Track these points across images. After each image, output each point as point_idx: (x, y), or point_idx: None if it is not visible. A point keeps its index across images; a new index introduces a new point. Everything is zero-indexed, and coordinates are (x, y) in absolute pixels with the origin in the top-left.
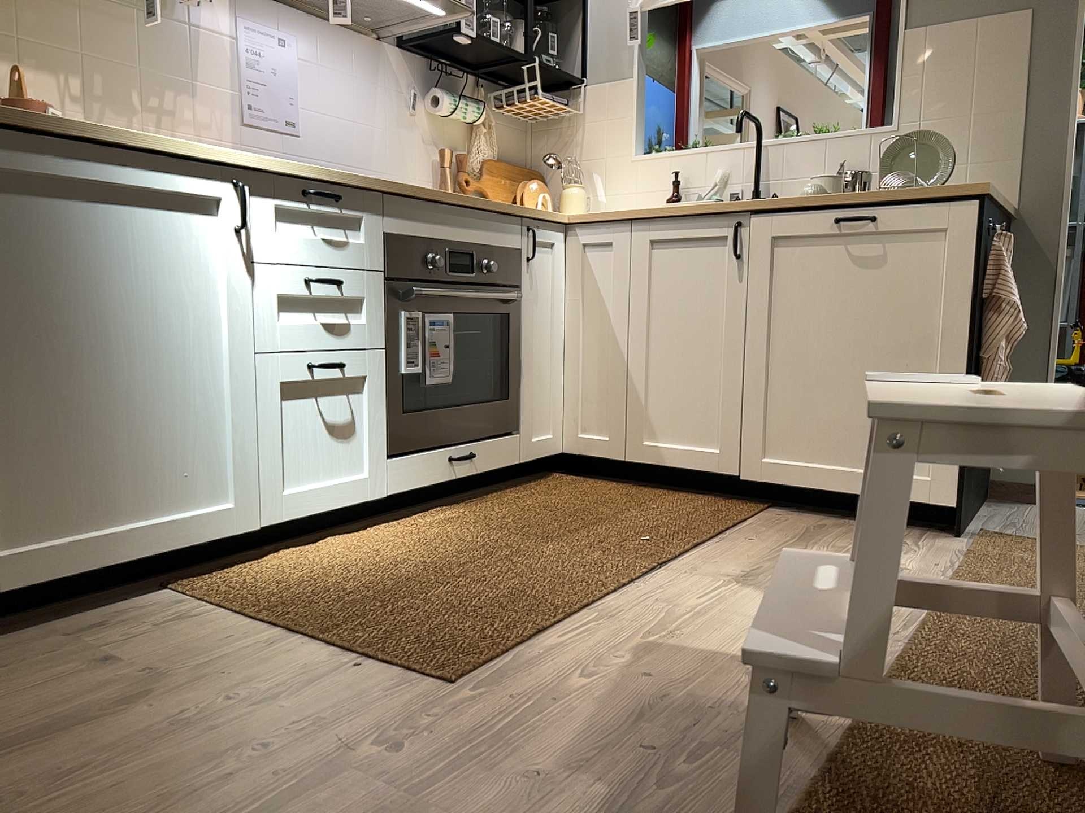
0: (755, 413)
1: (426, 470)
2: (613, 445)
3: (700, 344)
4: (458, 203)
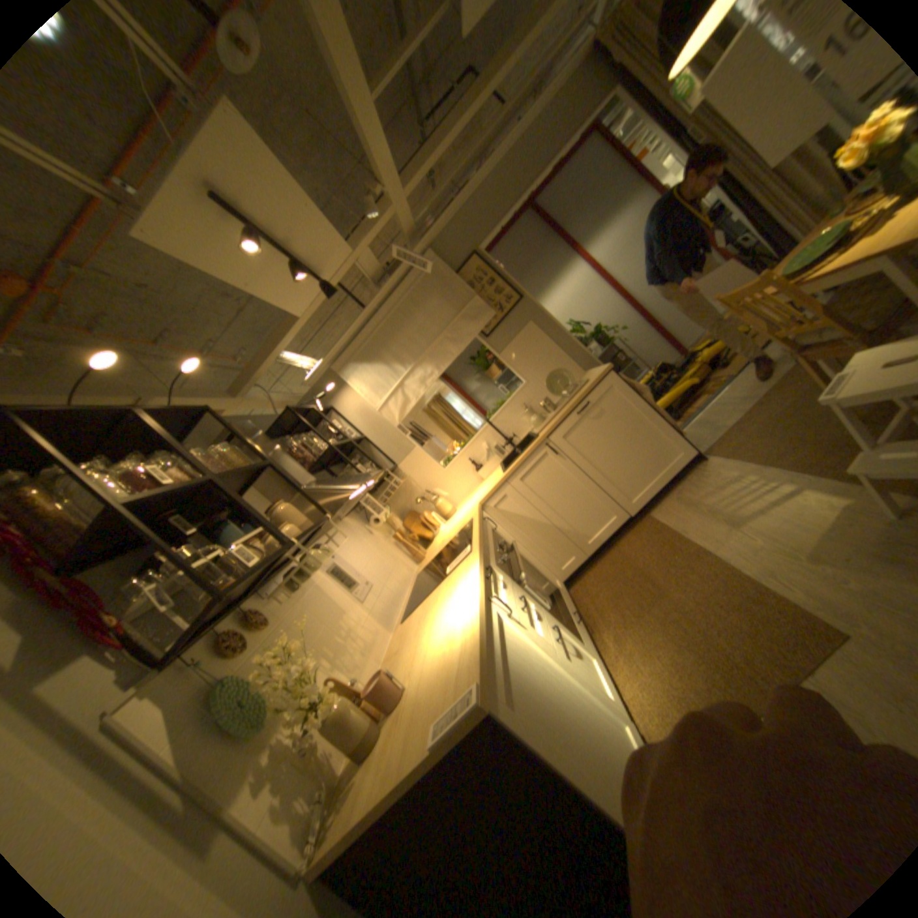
0: (616, 492)
1: (586, 635)
2: (580, 557)
3: (574, 492)
4: (482, 530)
